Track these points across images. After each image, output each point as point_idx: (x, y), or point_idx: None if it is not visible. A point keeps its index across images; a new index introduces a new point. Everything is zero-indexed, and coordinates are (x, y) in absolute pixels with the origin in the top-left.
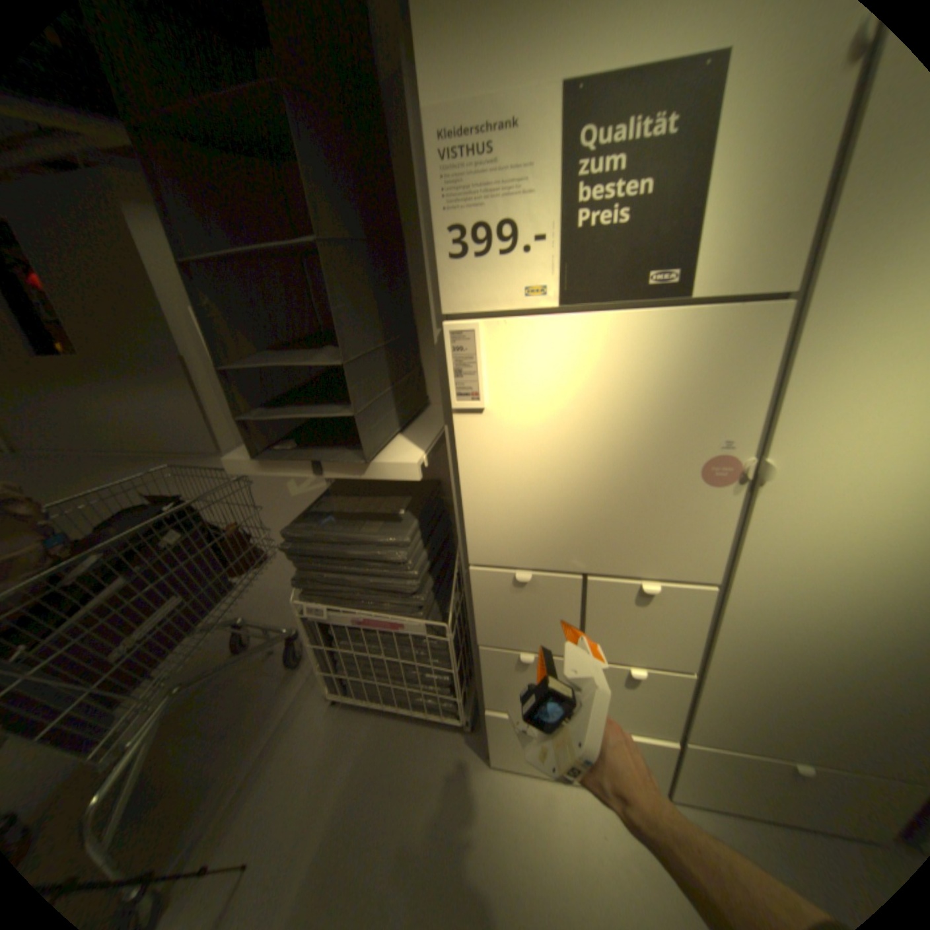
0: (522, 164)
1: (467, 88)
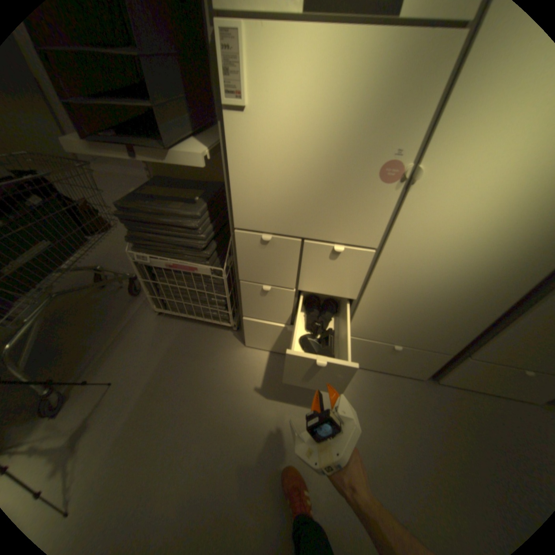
0: None
1: None
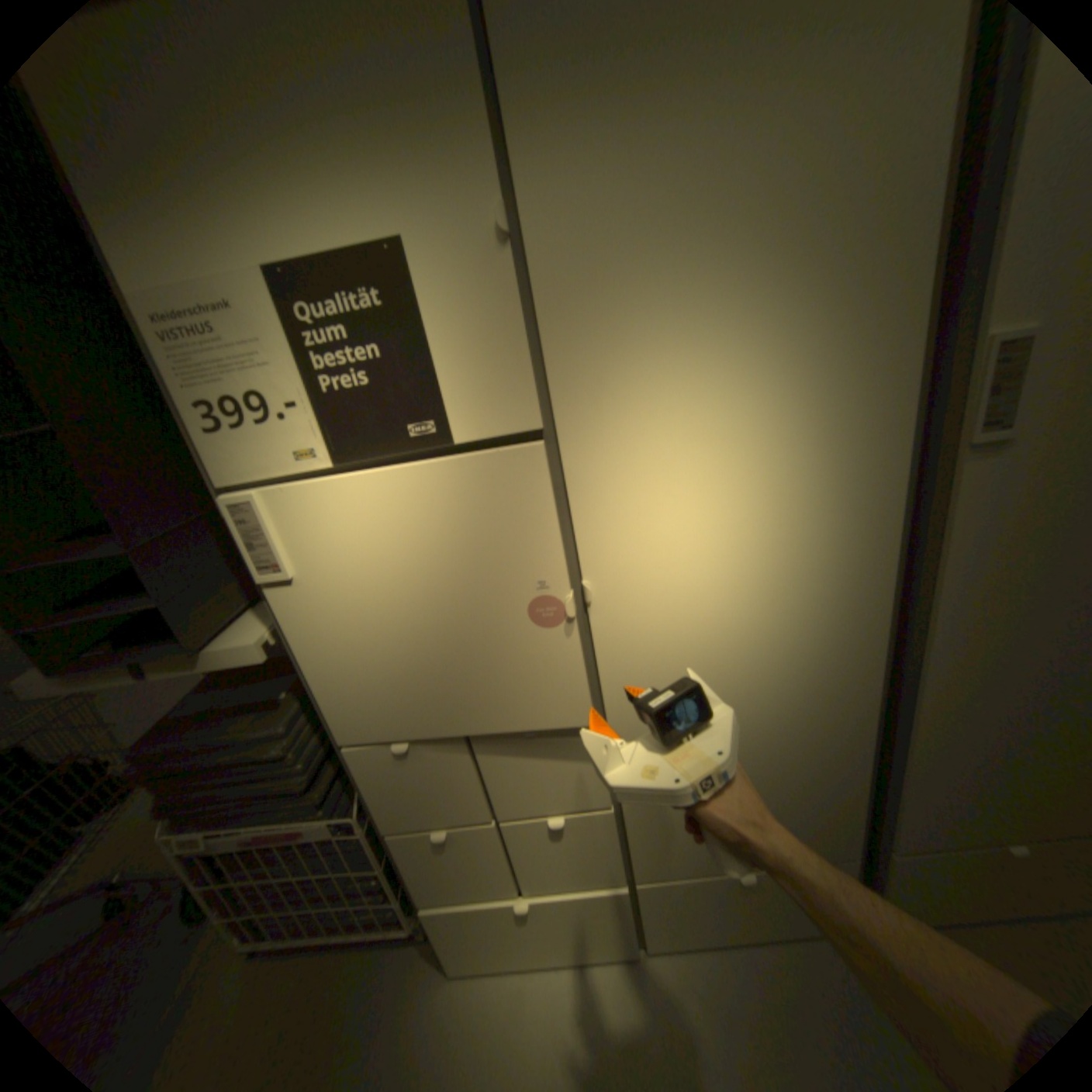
0: (247, 339)
1: (166, 275)
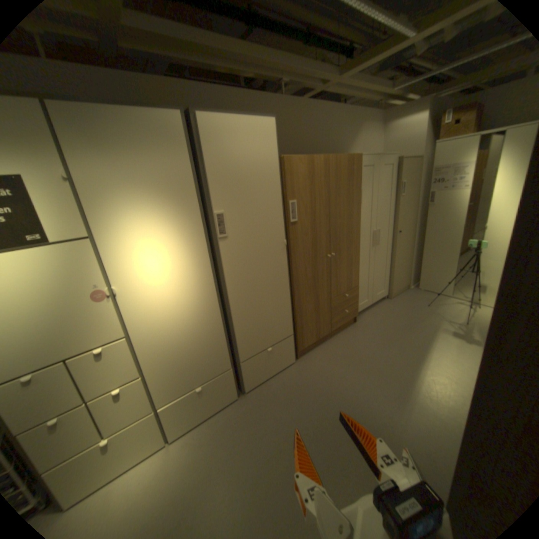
0: None
1: None
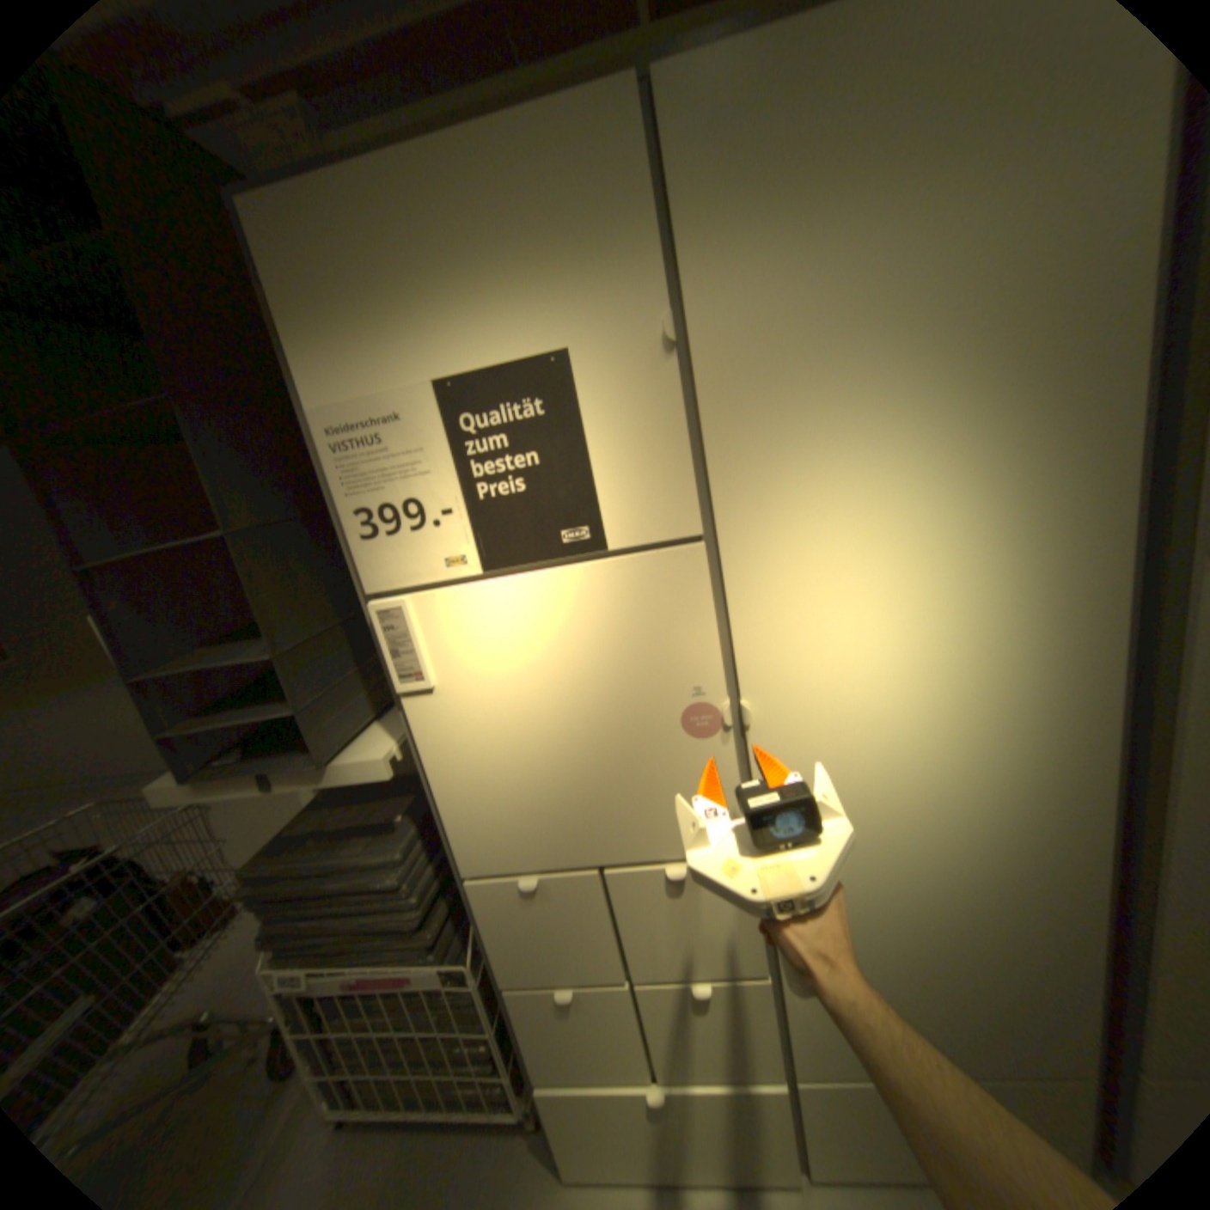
0: (413, 450)
1: (347, 392)
